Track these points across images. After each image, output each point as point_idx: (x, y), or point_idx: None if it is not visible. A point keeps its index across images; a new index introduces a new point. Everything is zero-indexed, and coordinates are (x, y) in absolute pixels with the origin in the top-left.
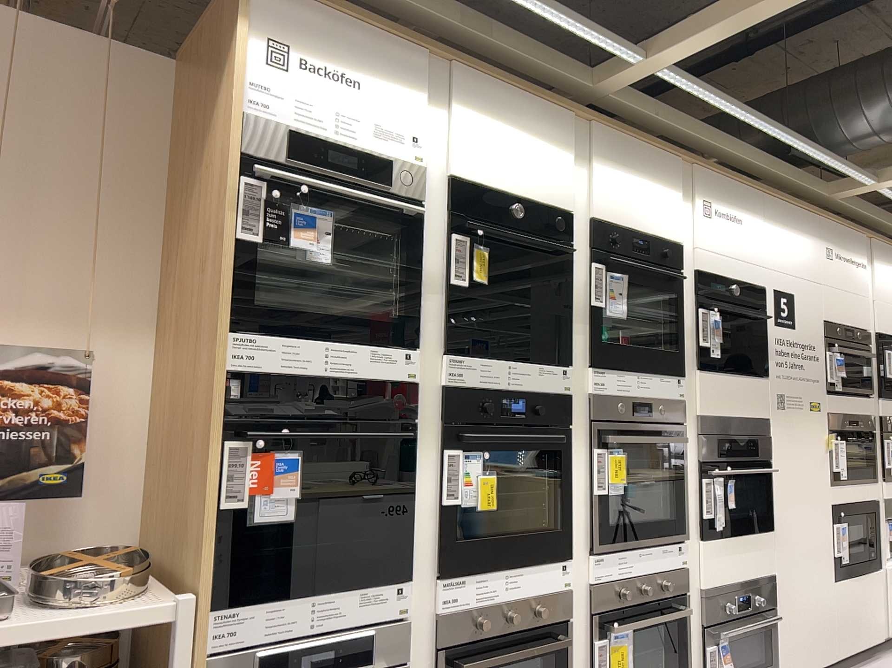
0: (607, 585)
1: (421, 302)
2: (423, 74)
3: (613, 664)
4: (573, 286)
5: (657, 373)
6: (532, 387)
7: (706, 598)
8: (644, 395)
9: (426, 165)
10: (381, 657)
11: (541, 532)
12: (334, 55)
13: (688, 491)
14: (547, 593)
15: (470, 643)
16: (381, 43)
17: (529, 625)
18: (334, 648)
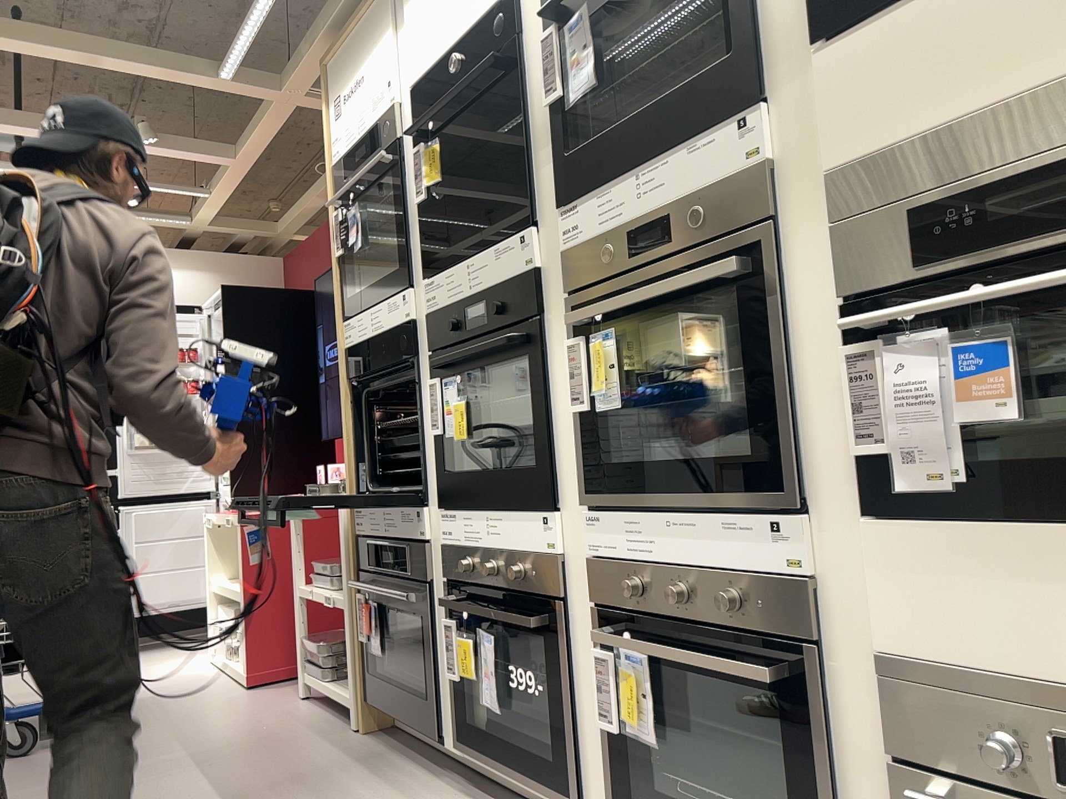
0: (609, 566)
1: (409, 237)
2: (385, 15)
3: (626, 705)
4: (529, 98)
5: (677, 143)
6: (488, 280)
7: (888, 683)
8: (652, 205)
9: (399, 100)
10: (413, 571)
11: (523, 469)
12: (351, 73)
13: (818, 387)
14: (527, 554)
15: (470, 586)
16: (366, 24)
17: (513, 588)
18: (392, 552)
